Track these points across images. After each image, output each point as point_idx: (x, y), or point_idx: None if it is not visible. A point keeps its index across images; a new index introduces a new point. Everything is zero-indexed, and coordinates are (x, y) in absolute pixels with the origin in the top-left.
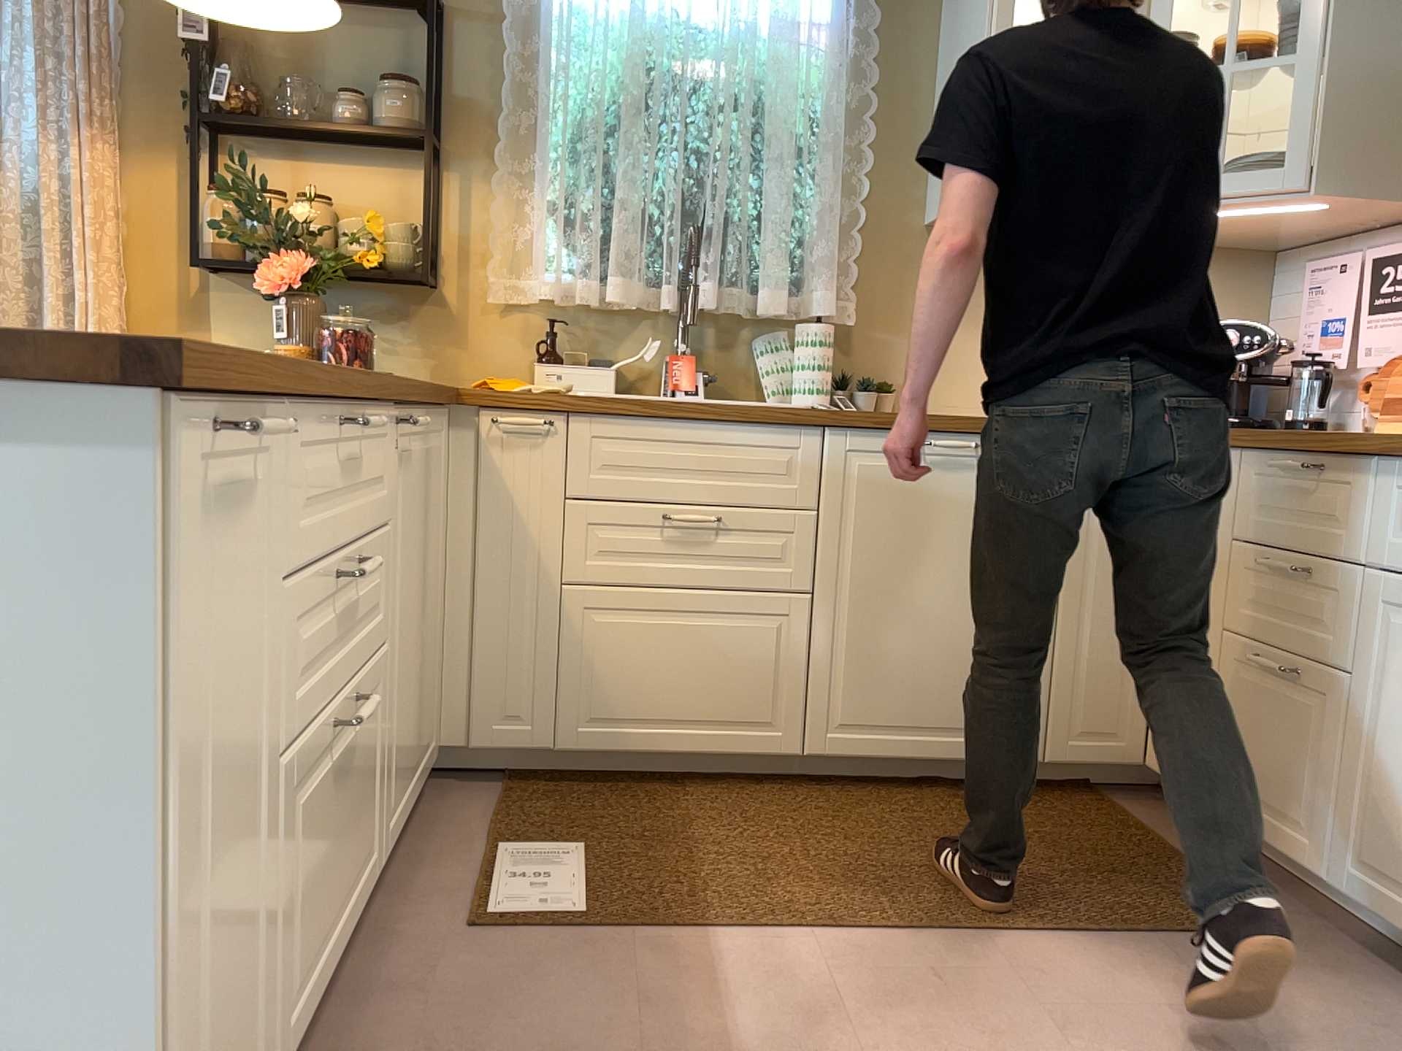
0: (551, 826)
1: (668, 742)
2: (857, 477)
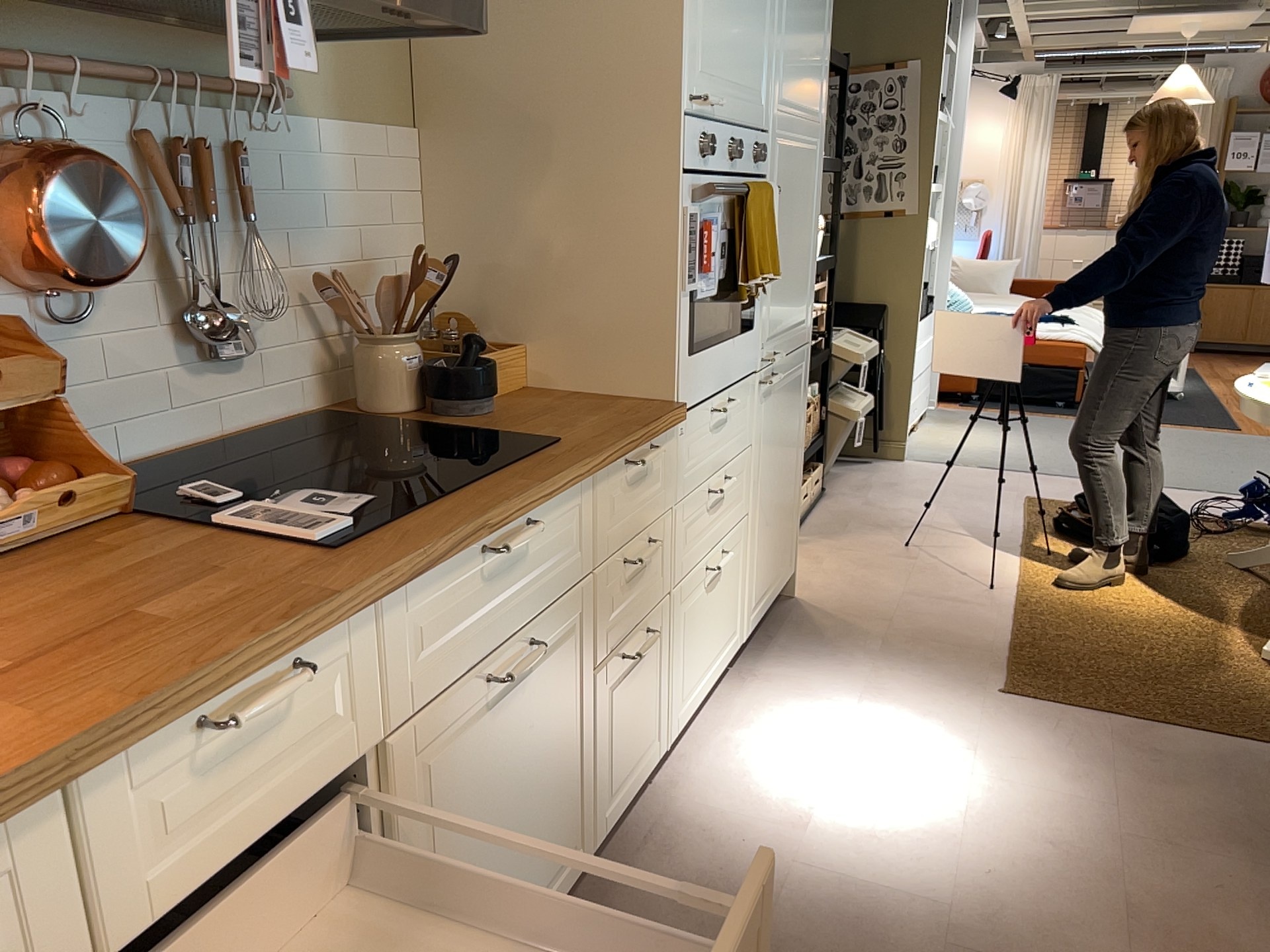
0: None
1: None
2: None
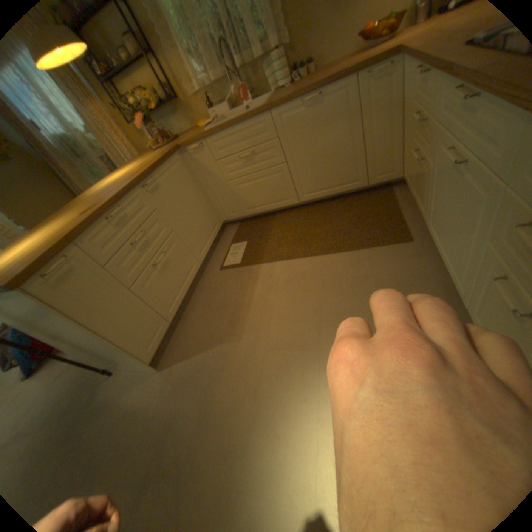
0: (244, 236)
1: (267, 208)
2: (285, 122)
